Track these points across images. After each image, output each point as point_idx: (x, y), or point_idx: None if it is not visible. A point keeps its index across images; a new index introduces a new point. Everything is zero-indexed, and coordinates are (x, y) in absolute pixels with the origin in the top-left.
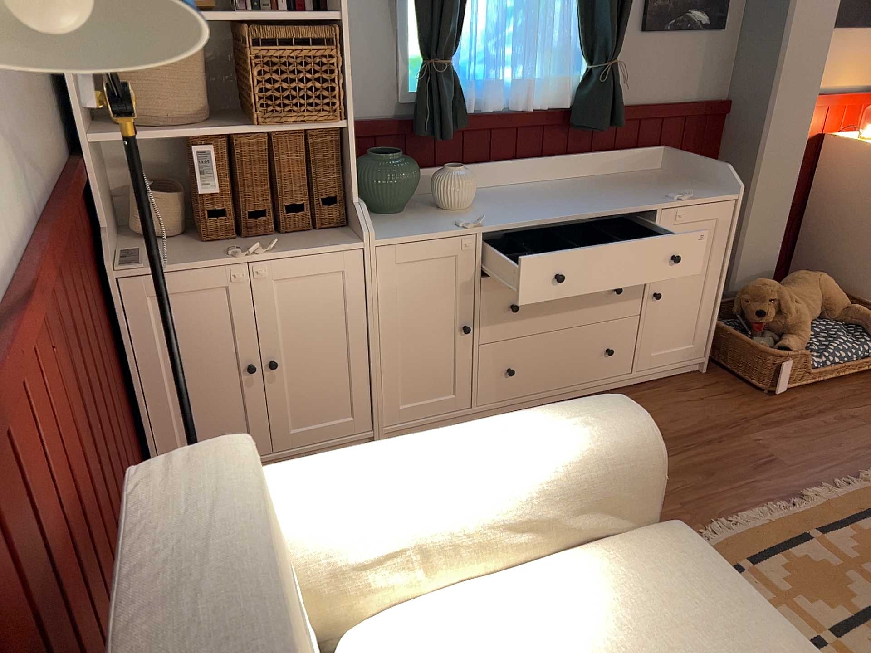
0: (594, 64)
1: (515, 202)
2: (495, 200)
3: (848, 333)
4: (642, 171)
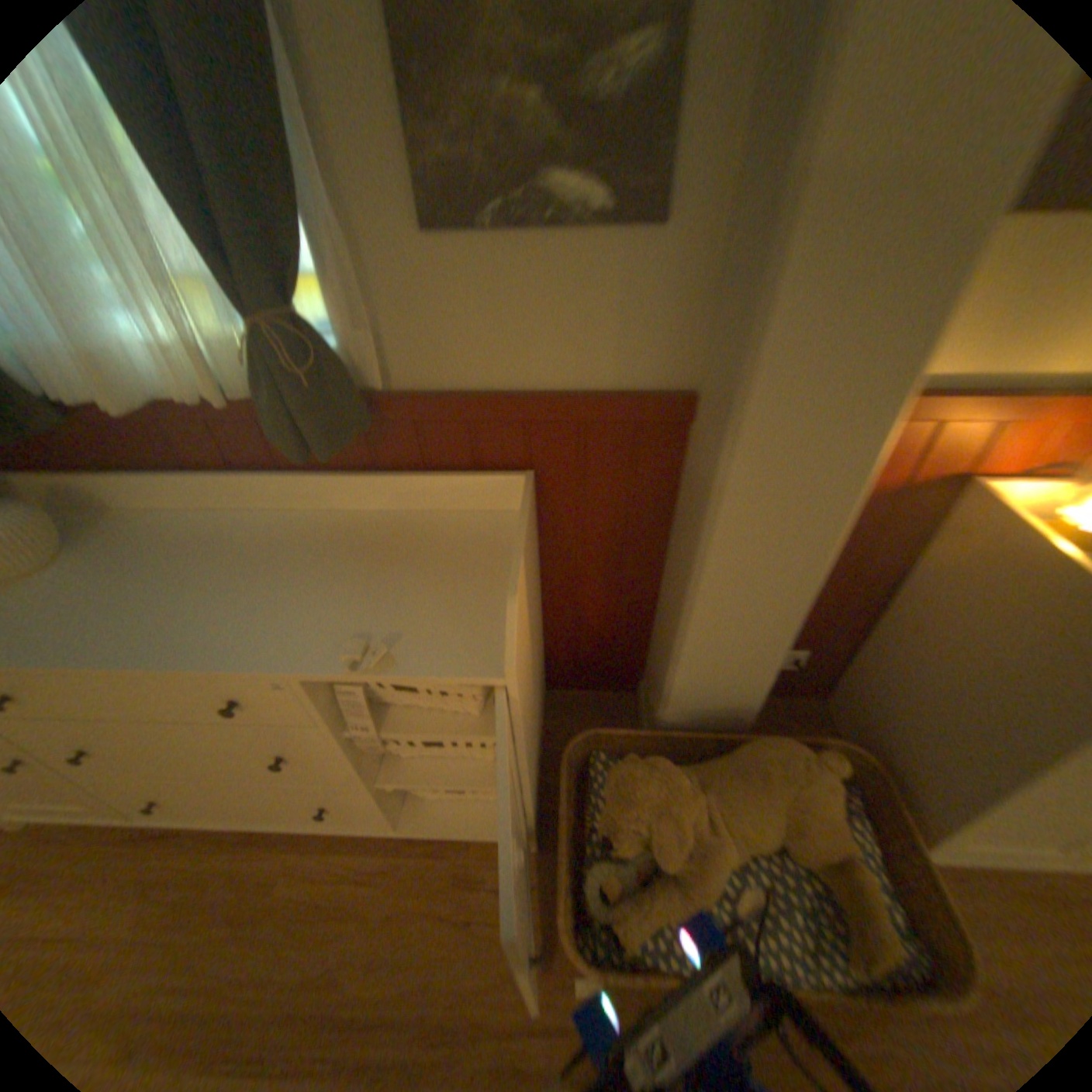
0: (249, 313)
1: (115, 573)
2: (108, 557)
3: (808, 918)
4: (482, 511)
